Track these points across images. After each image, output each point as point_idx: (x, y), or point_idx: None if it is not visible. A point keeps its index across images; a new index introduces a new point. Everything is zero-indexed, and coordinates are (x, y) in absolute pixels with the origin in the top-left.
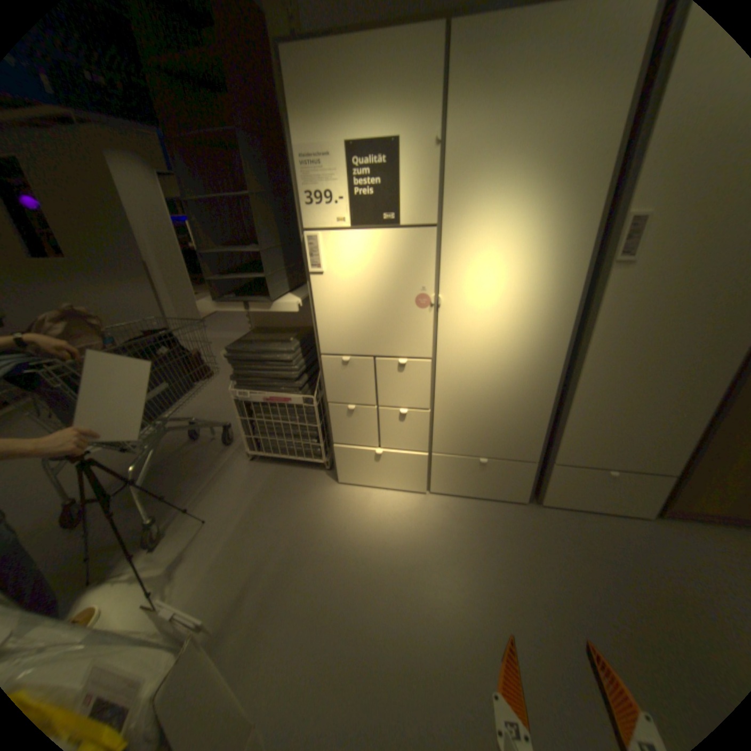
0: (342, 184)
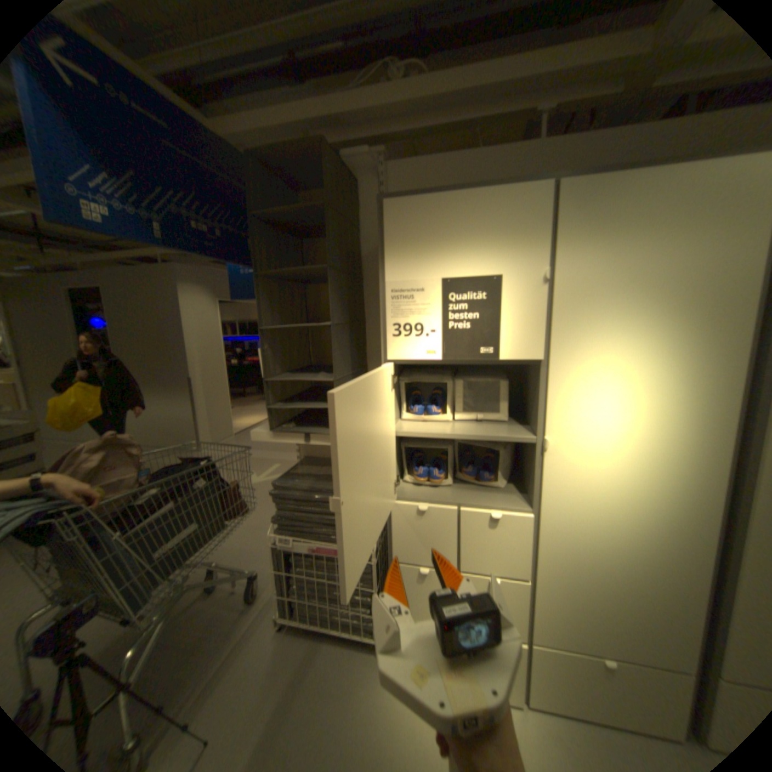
0: (436, 317)
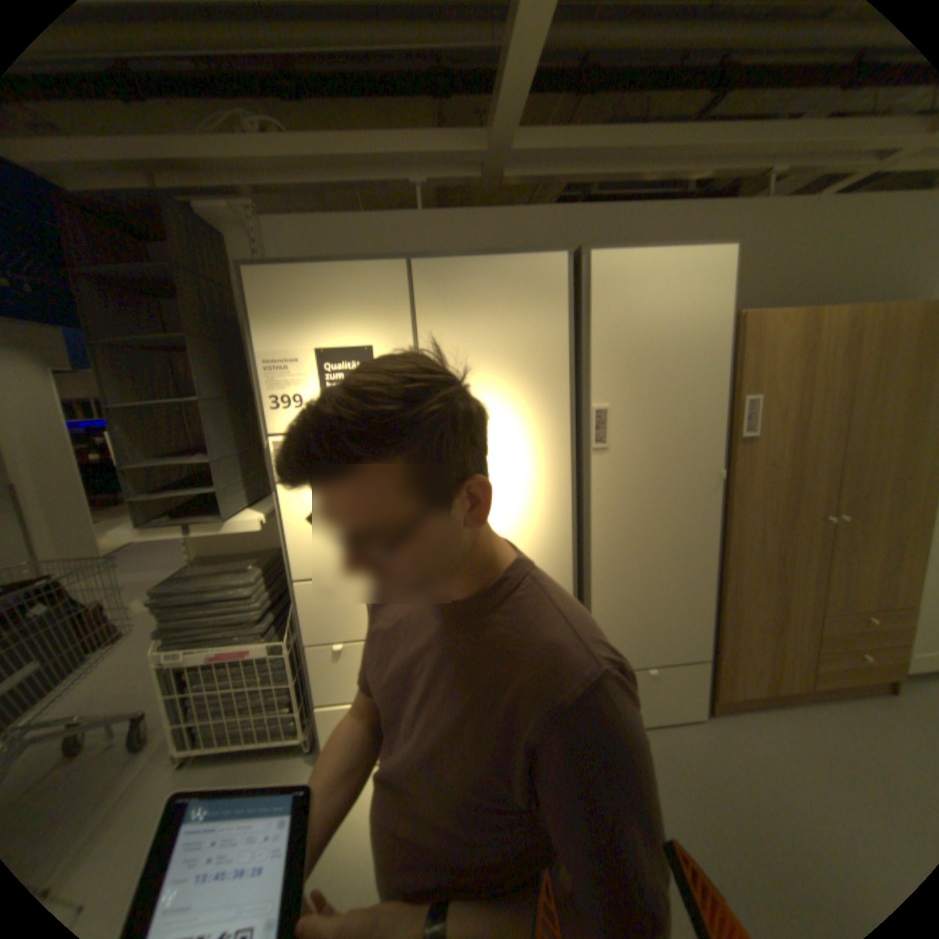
0: (314, 388)
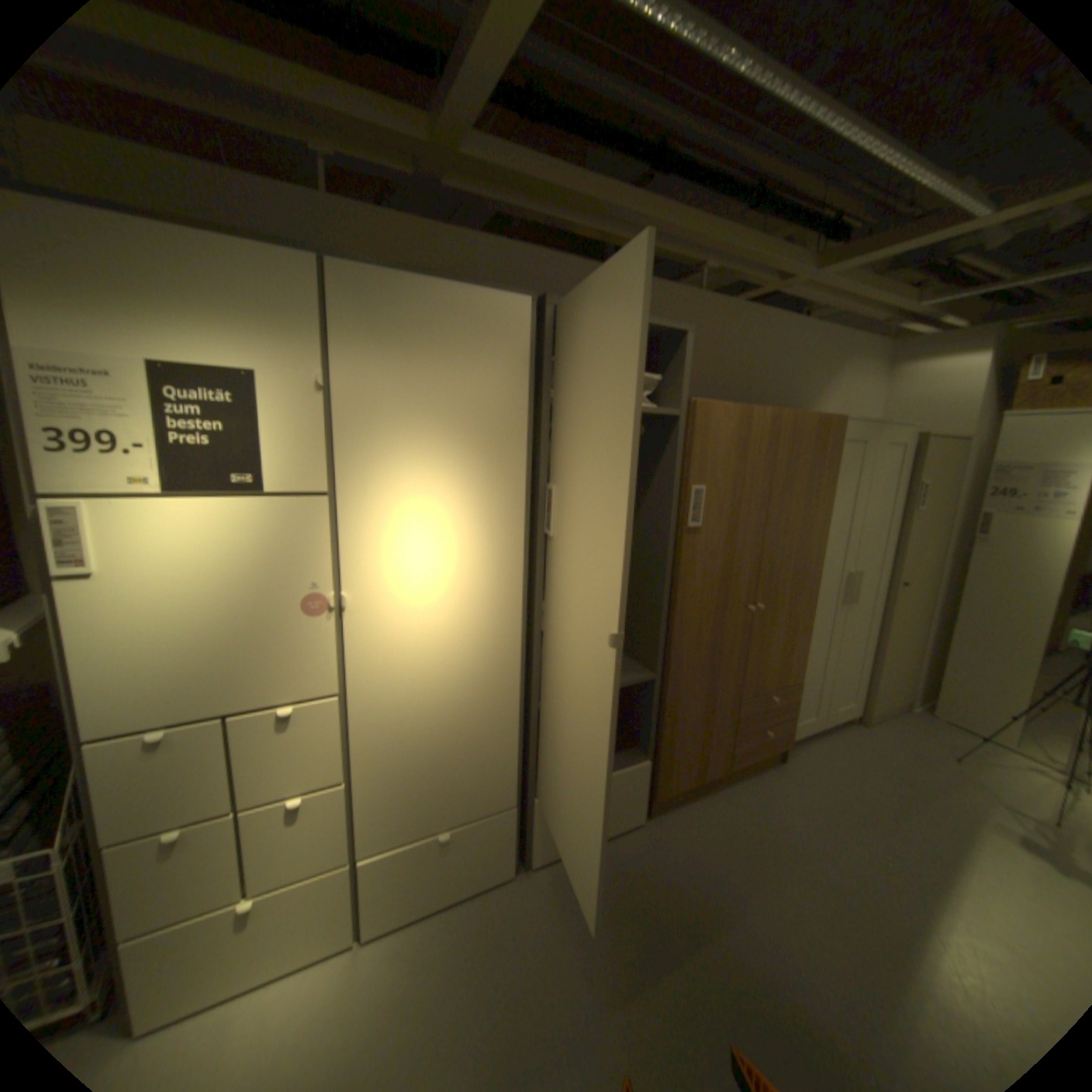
0: (142, 422)
